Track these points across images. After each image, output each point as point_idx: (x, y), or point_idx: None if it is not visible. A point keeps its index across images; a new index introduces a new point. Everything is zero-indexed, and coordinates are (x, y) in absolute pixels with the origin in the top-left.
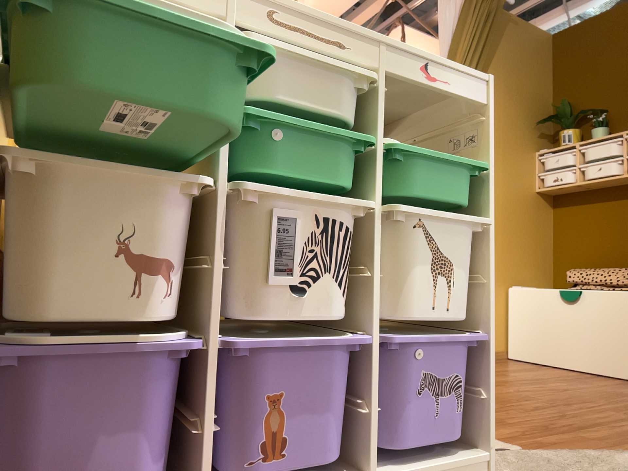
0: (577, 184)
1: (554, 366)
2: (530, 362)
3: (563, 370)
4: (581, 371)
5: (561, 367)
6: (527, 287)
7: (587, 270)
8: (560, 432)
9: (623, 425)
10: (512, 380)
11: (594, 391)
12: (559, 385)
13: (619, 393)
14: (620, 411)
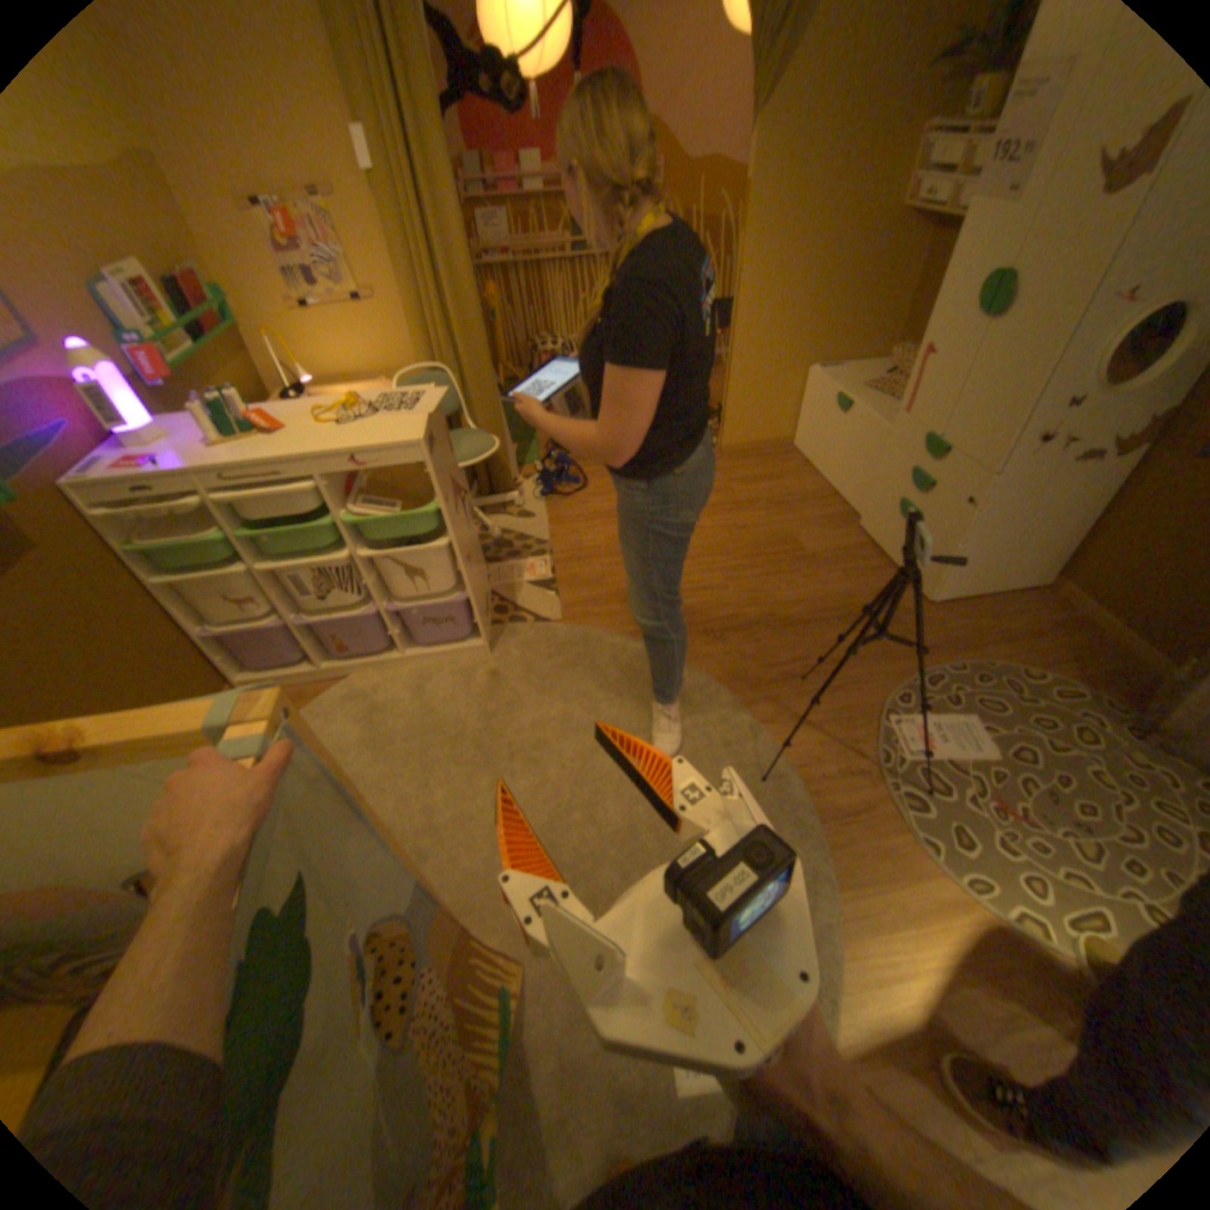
0: (949, 213)
1: (816, 474)
2: (802, 462)
3: (814, 484)
4: (831, 488)
5: (819, 478)
6: (842, 366)
7: (915, 356)
8: (619, 606)
9: (686, 603)
10: (715, 508)
11: (764, 538)
12: (748, 522)
13: (787, 543)
14: (725, 579)
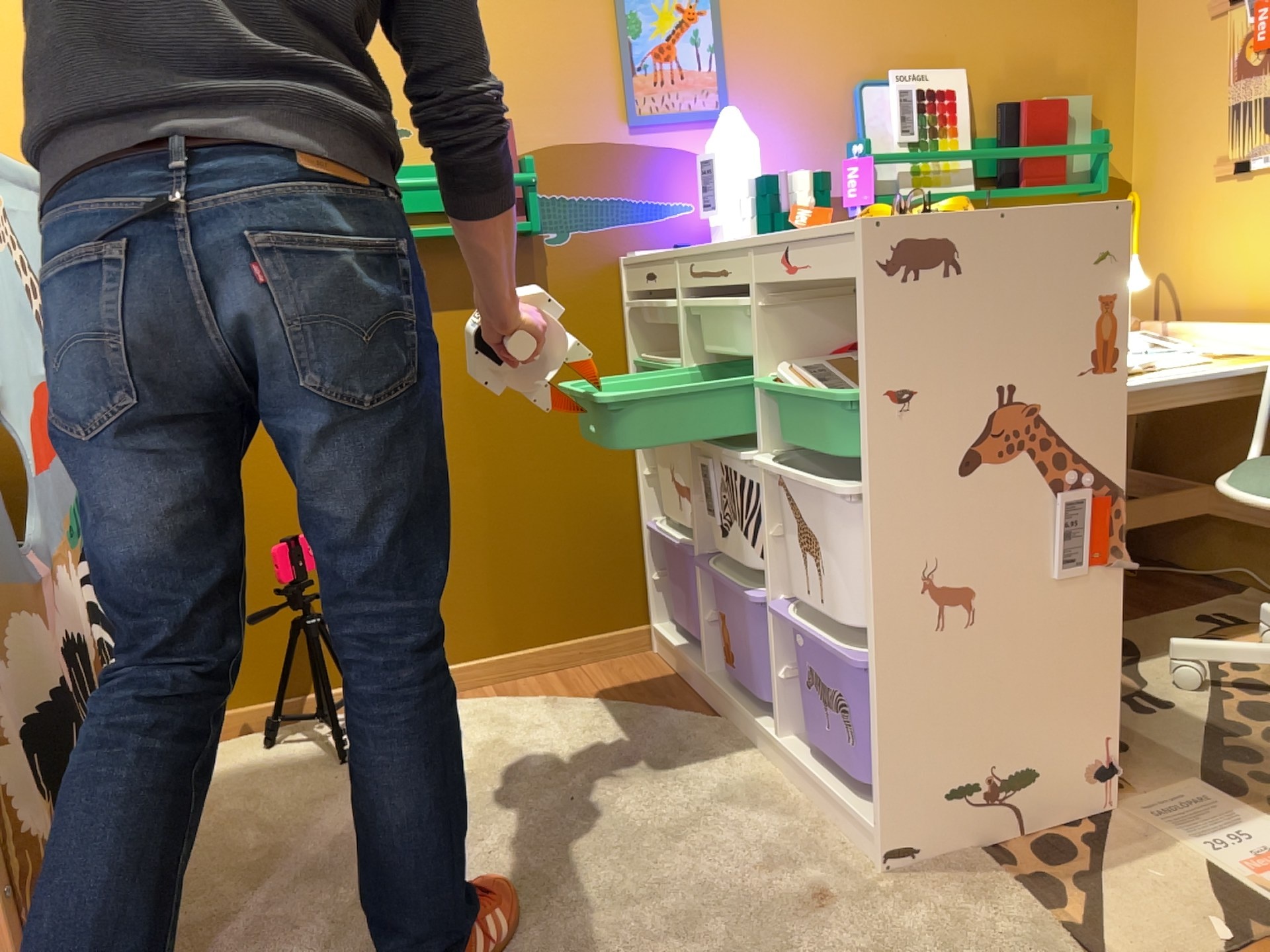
0: None
1: None
2: None
3: None
4: None
5: None
6: None
7: None
8: None
9: None
10: None
11: None
12: None
13: None
14: None
